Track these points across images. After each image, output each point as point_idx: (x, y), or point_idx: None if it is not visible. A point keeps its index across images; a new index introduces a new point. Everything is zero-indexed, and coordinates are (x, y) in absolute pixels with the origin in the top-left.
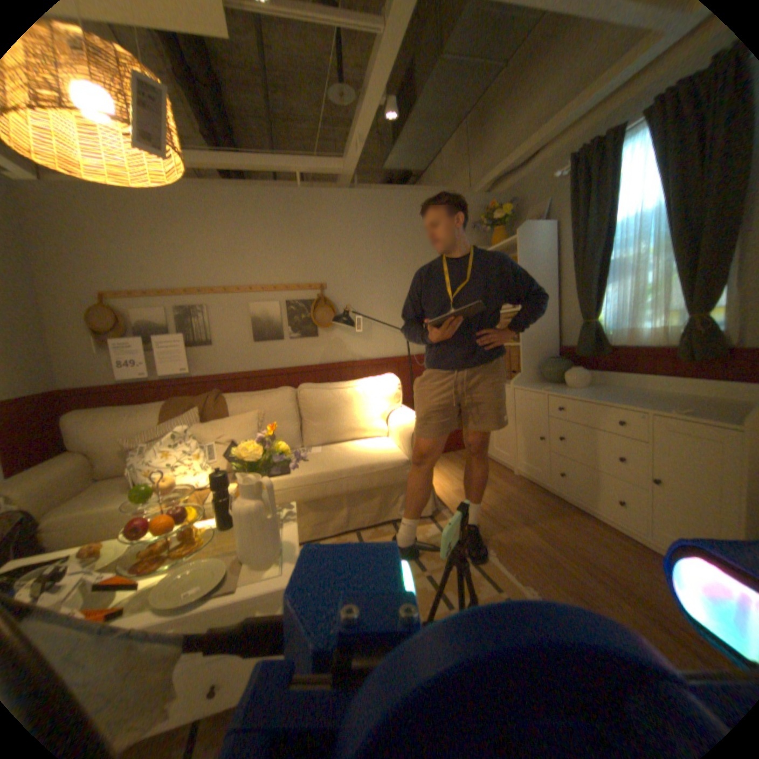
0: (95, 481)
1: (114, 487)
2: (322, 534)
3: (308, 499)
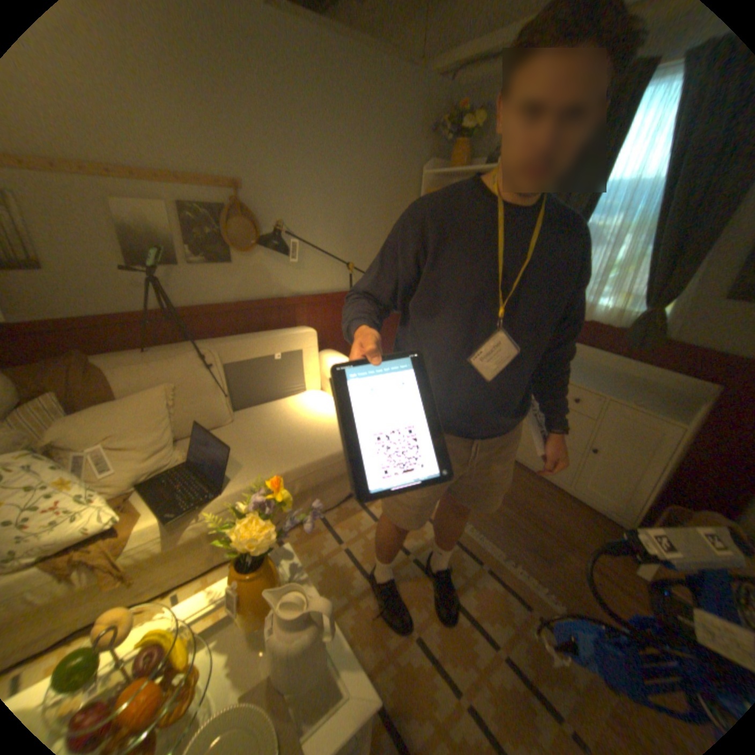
0: None
1: None
2: None
3: None
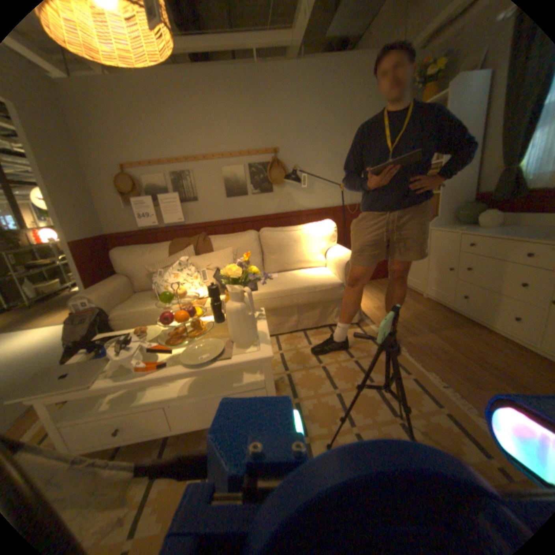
0: (135, 292)
1: (147, 296)
2: (280, 331)
3: (270, 308)
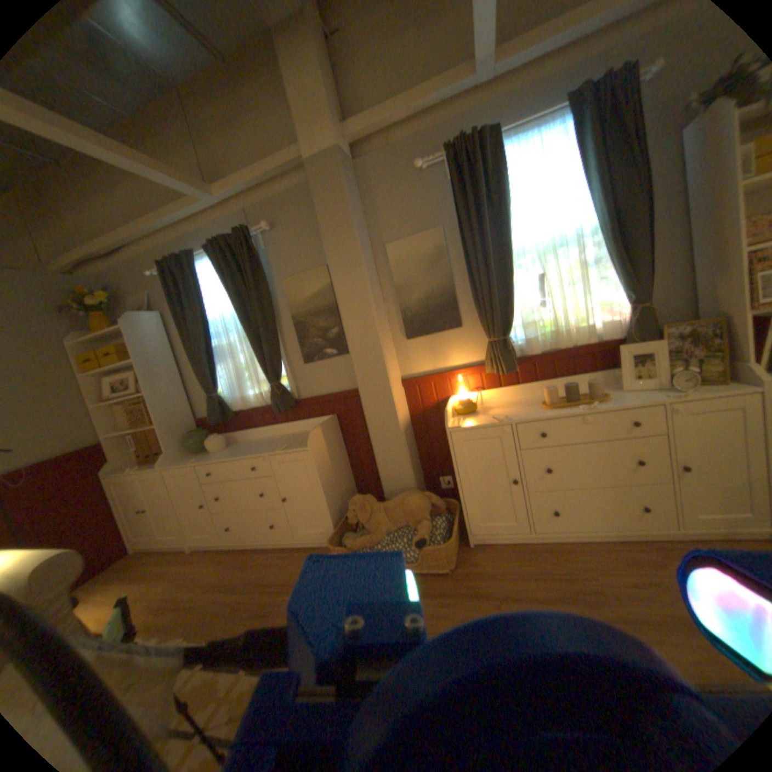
0: None
1: None
2: None
3: None
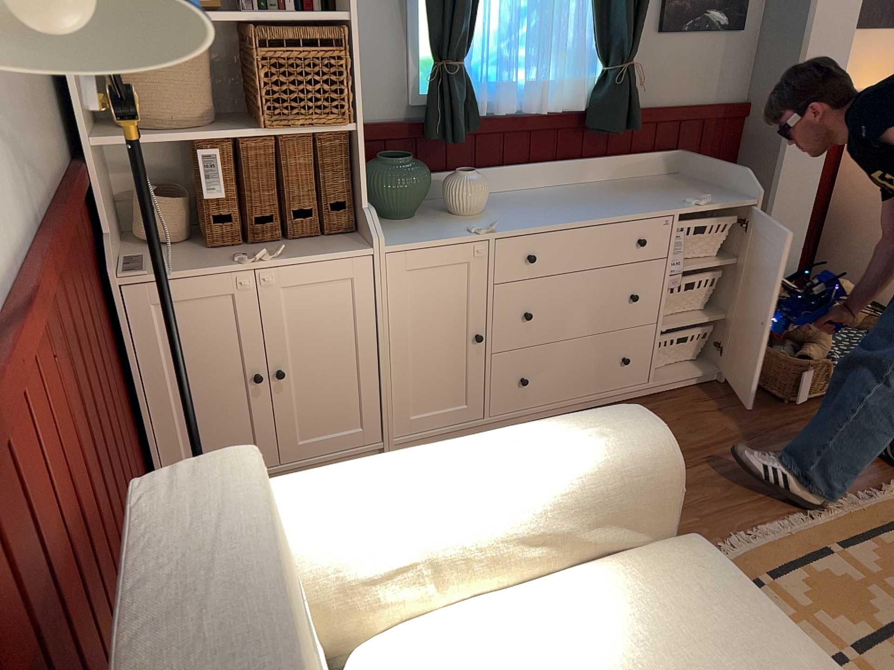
0: None
1: None
2: None
3: None
